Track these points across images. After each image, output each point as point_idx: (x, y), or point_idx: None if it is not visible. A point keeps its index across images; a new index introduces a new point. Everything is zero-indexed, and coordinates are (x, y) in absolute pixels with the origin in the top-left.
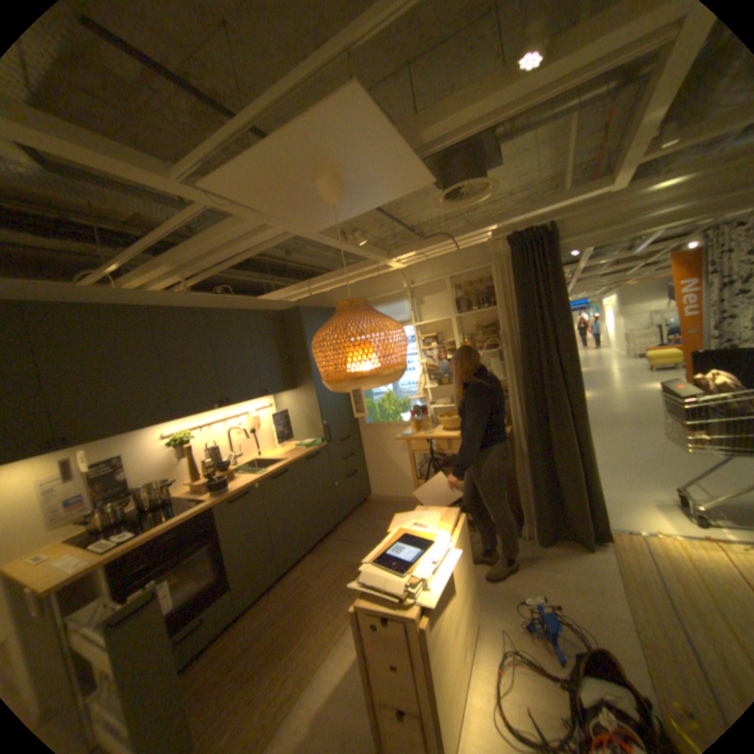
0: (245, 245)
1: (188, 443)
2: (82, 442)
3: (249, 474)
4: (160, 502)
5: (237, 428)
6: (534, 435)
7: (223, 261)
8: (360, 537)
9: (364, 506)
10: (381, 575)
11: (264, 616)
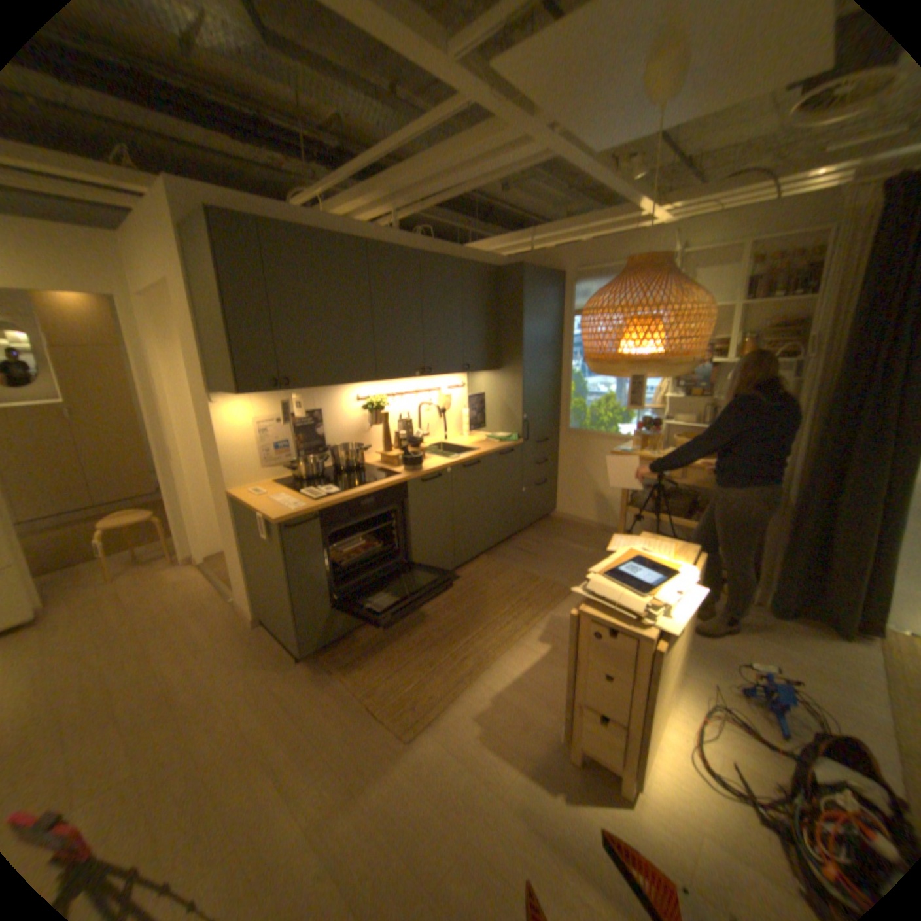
0: (489, 166)
1: (382, 410)
2: (296, 387)
3: (440, 457)
4: (355, 465)
5: (430, 405)
6: (818, 484)
7: (451, 188)
8: (540, 552)
9: (546, 521)
10: (615, 588)
11: (439, 599)
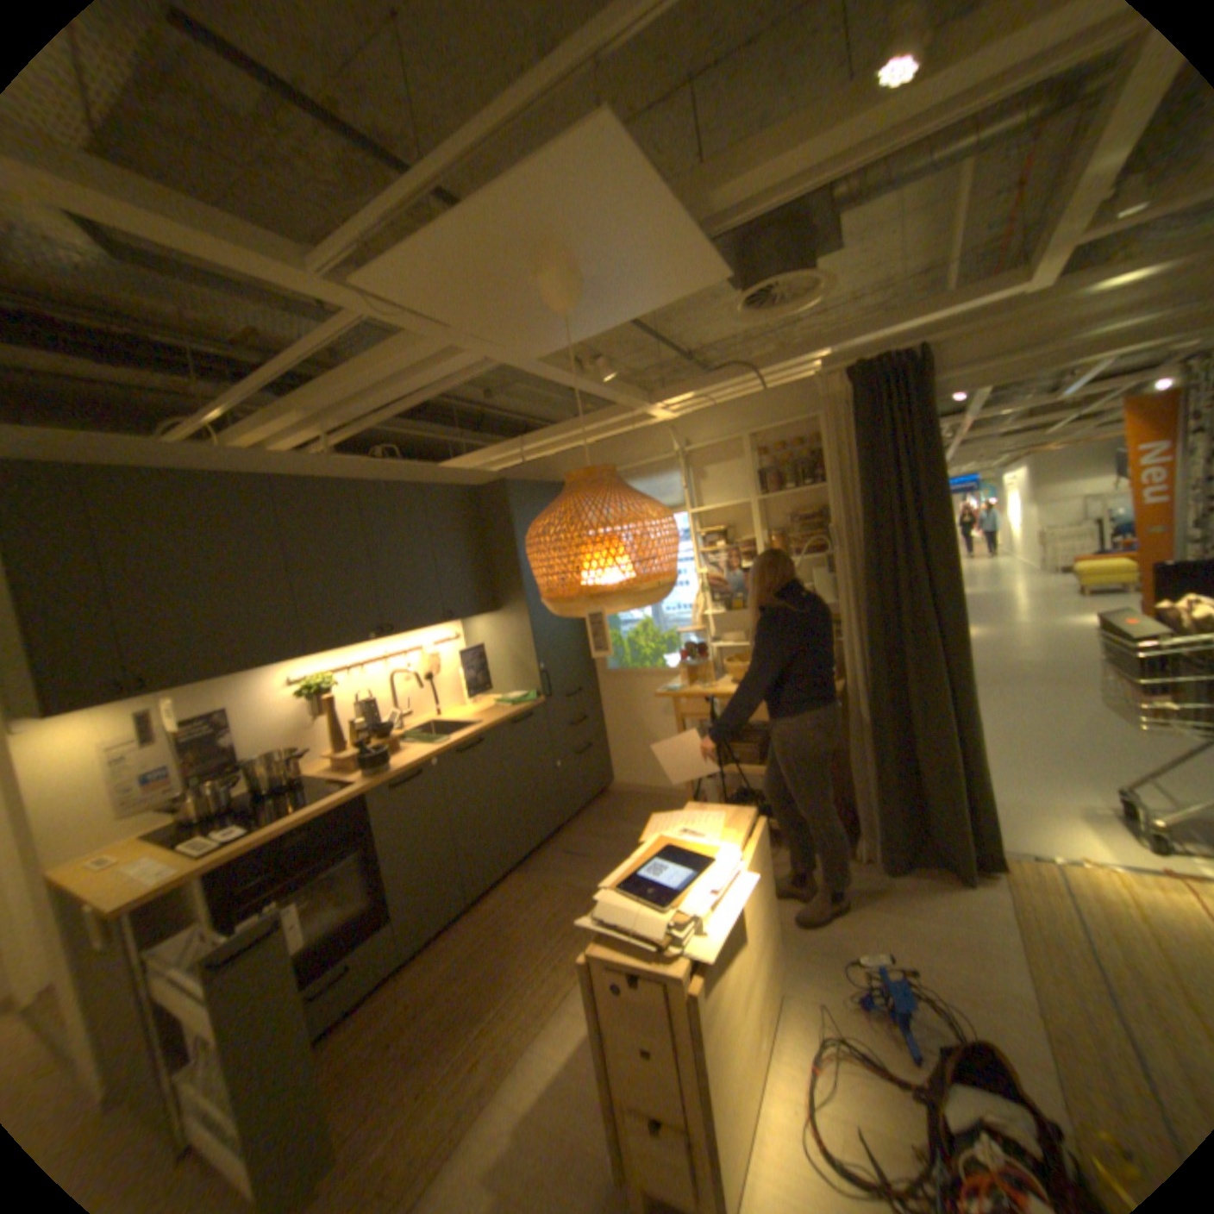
0: (422, 379)
1: (328, 693)
2: (167, 686)
3: (422, 744)
4: (286, 782)
5: (404, 672)
6: (881, 695)
7: (386, 405)
8: (594, 849)
9: (603, 800)
10: (629, 908)
11: (442, 966)
